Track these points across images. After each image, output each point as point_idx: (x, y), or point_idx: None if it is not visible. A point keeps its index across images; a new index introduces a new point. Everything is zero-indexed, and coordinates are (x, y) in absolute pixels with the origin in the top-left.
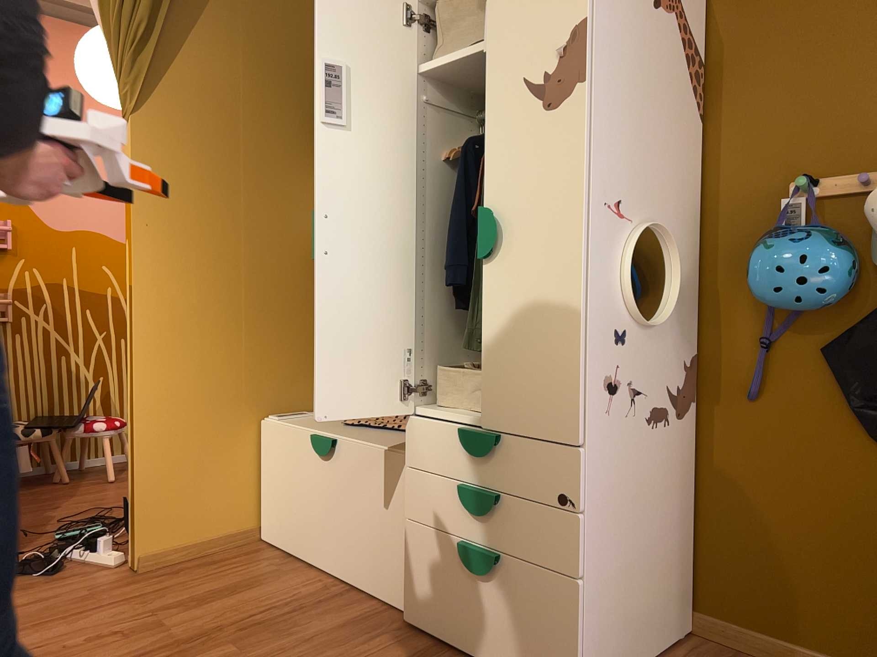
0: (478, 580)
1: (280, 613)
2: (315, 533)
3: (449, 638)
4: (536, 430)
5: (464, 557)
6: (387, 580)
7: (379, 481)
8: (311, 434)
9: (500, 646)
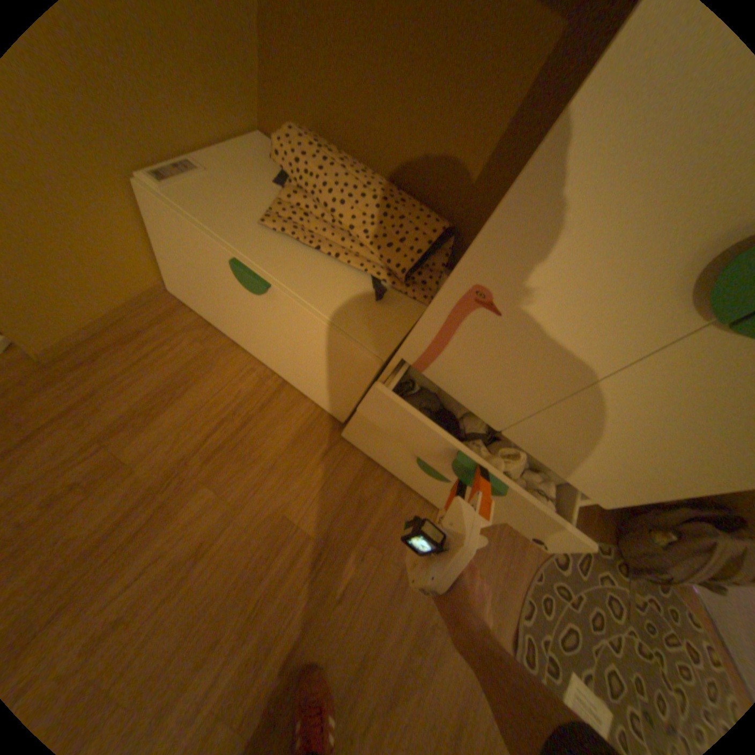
0: (425, 471)
1: (234, 427)
2: (242, 330)
3: (381, 463)
4: (569, 476)
5: (422, 464)
6: (323, 399)
7: (330, 351)
8: (228, 251)
9: (425, 490)
